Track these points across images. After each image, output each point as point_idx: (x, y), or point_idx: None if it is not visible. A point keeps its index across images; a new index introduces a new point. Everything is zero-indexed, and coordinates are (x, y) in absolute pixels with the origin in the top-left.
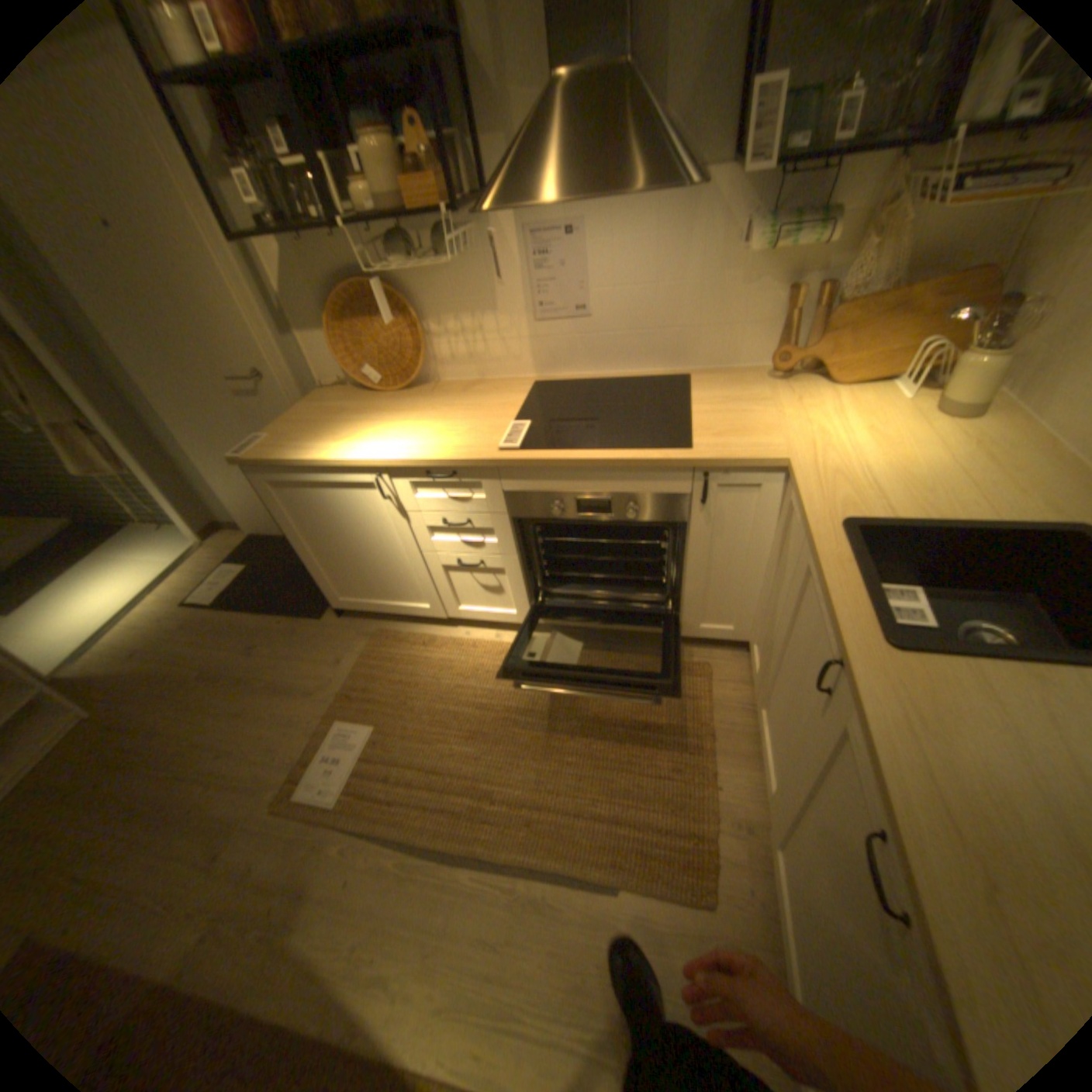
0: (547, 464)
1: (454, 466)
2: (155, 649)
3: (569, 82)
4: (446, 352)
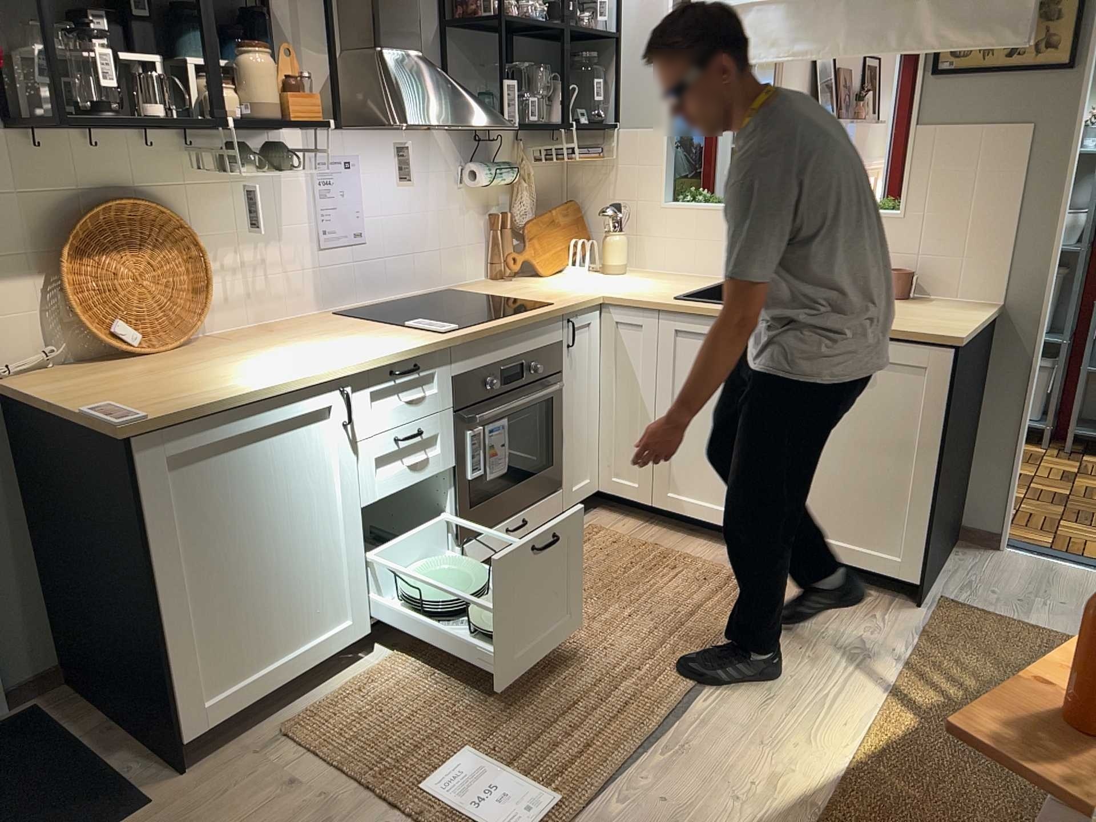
0: (490, 331)
1: (418, 356)
2: None
3: (395, 57)
4: (219, 296)
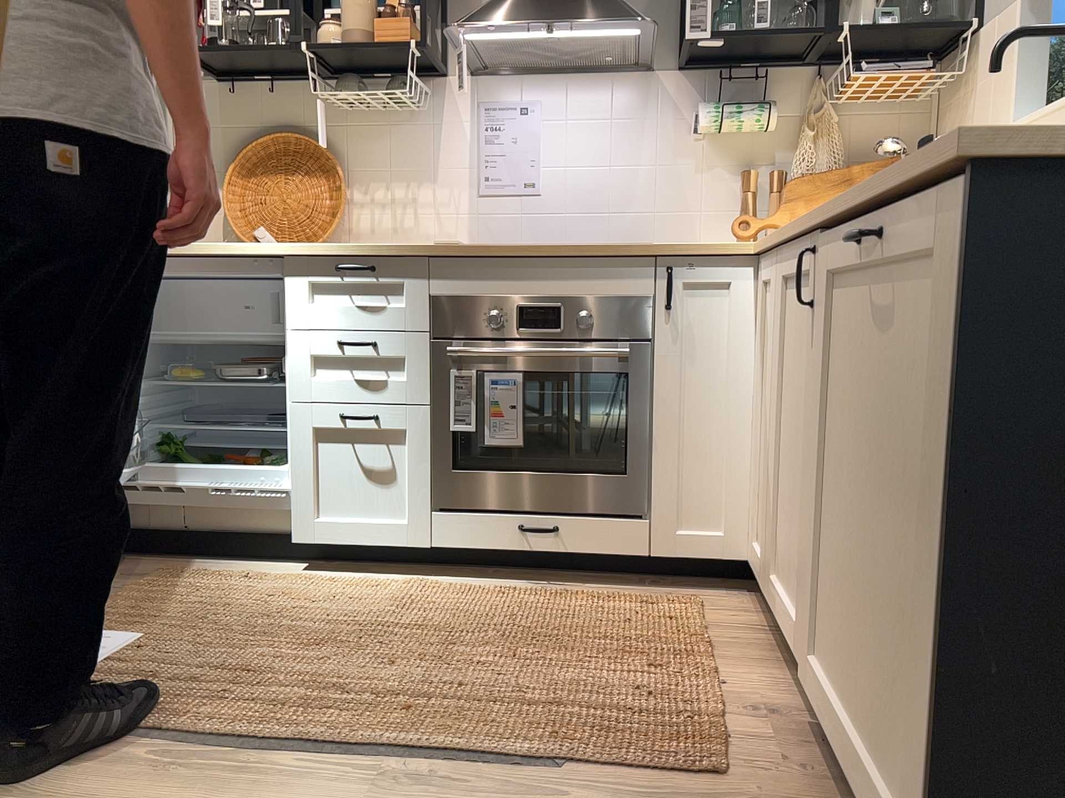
0: (491, 251)
1: (375, 257)
2: None
3: None
4: (363, 225)
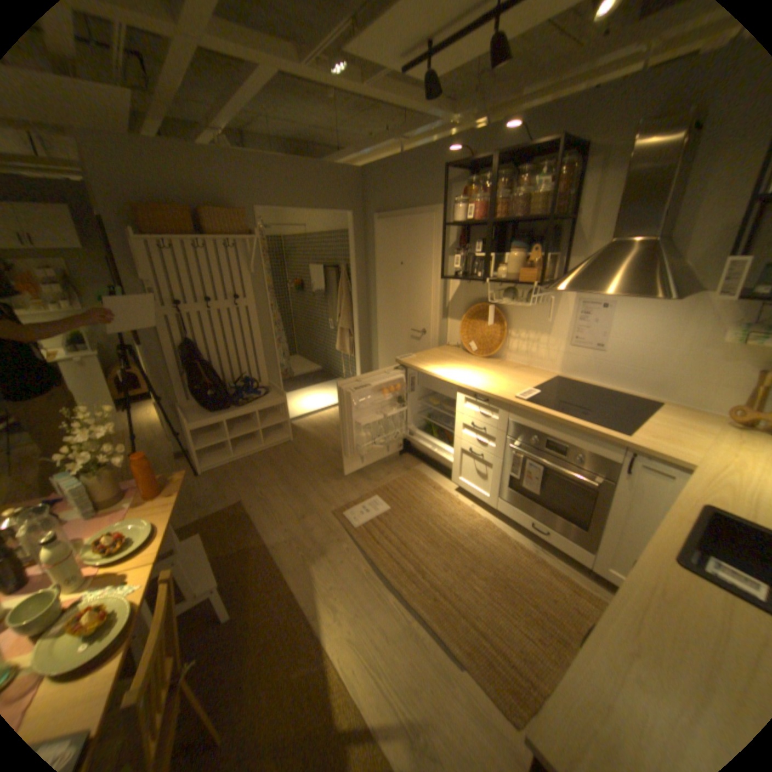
0: (537, 412)
1: (489, 397)
2: (324, 429)
3: (621, 244)
4: (514, 347)
